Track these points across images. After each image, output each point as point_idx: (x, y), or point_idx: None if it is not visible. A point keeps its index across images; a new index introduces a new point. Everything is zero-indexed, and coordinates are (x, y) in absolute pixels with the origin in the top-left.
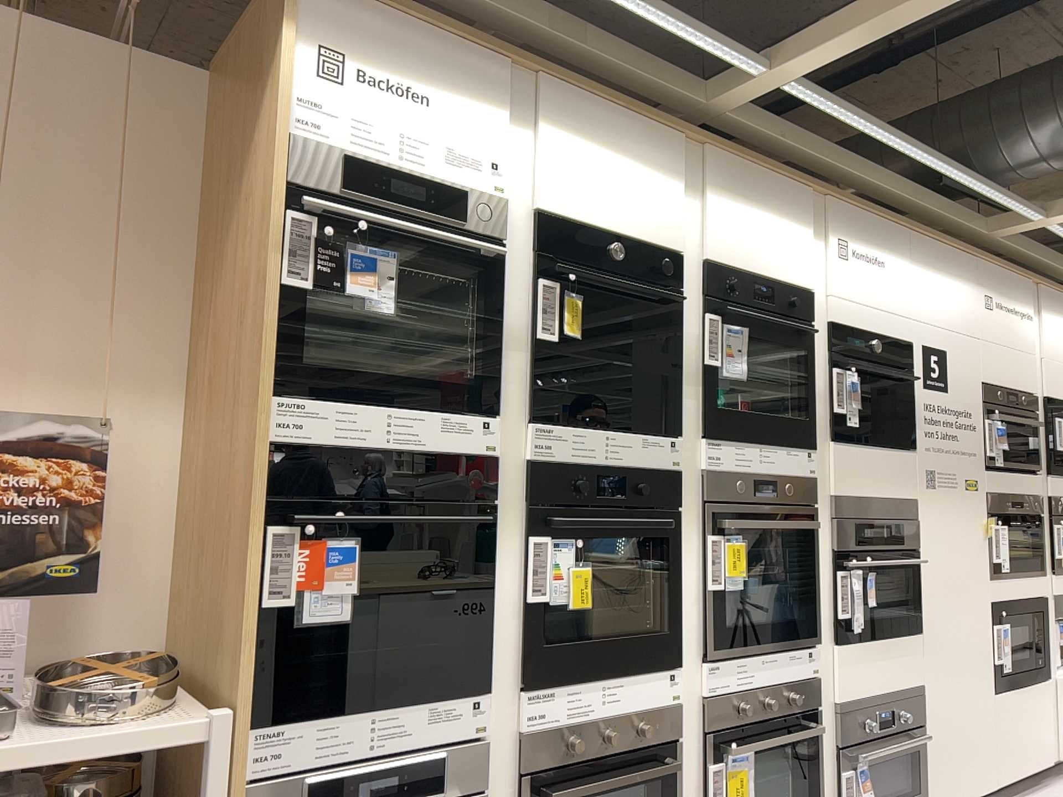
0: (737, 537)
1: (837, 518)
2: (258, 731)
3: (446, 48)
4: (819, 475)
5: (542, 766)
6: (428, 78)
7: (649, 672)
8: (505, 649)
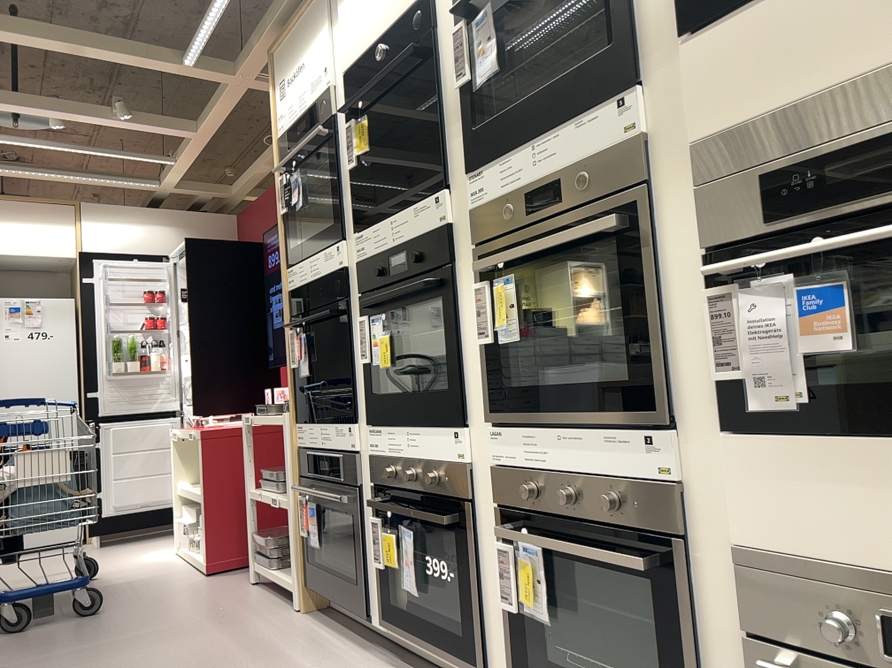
0: (509, 275)
1: (700, 186)
2: (296, 425)
3: (304, 23)
4: (663, 122)
5: (379, 484)
6: (301, 52)
7: (439, 428)
8: (362, 397)
